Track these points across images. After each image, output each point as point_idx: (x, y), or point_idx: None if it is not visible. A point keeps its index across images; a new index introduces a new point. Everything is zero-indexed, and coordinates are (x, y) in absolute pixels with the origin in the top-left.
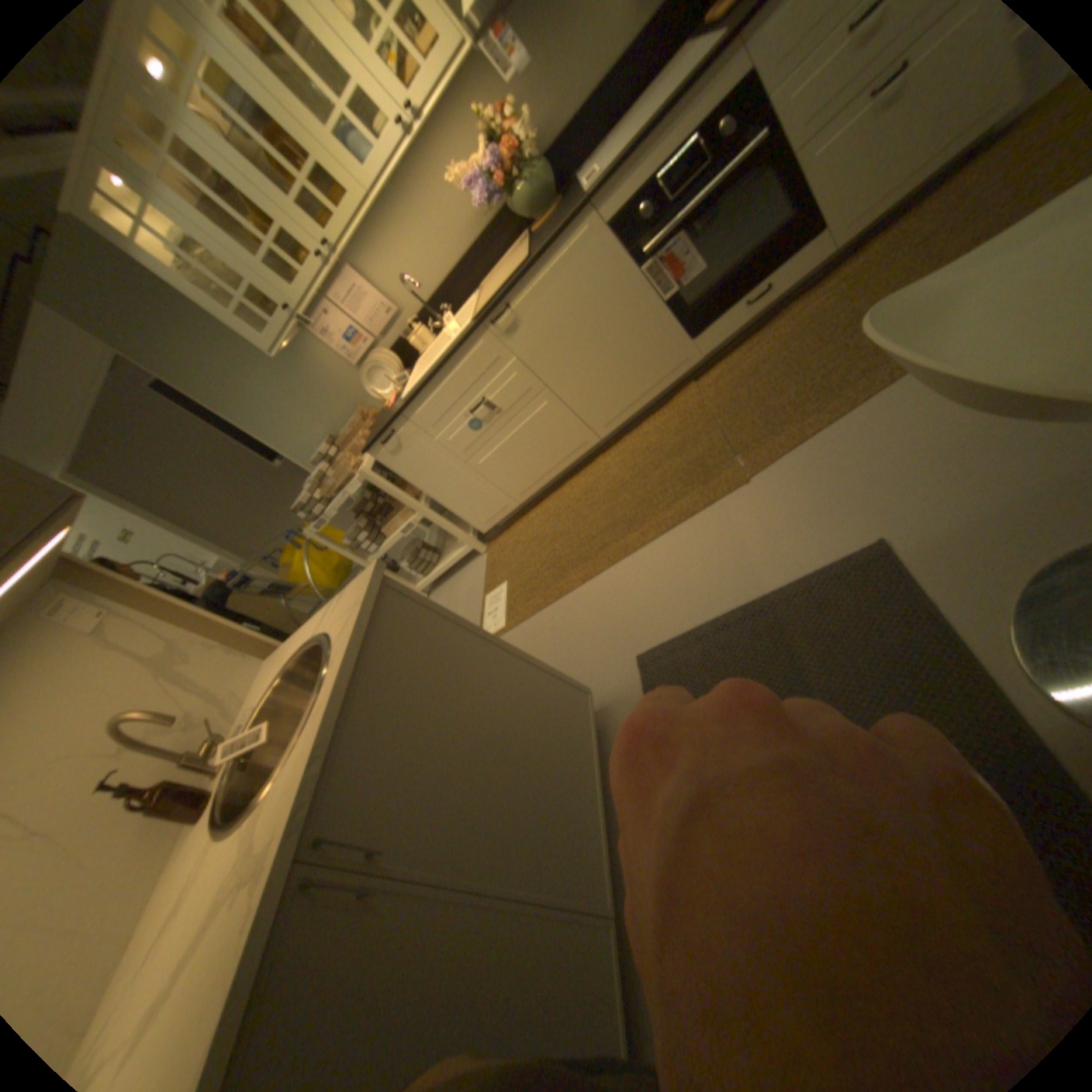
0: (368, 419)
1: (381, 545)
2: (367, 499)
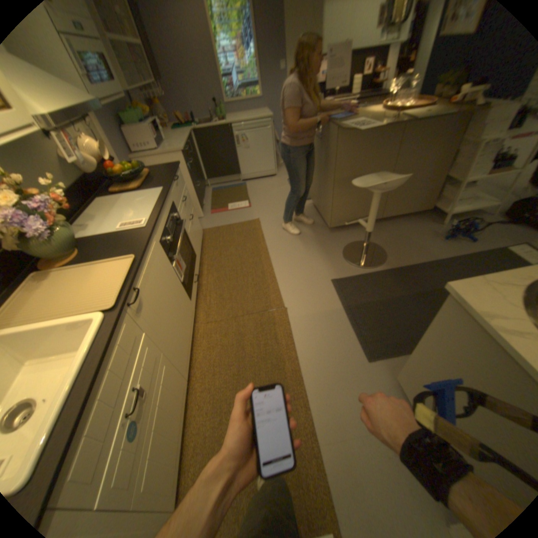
0: None
1: None
2: None
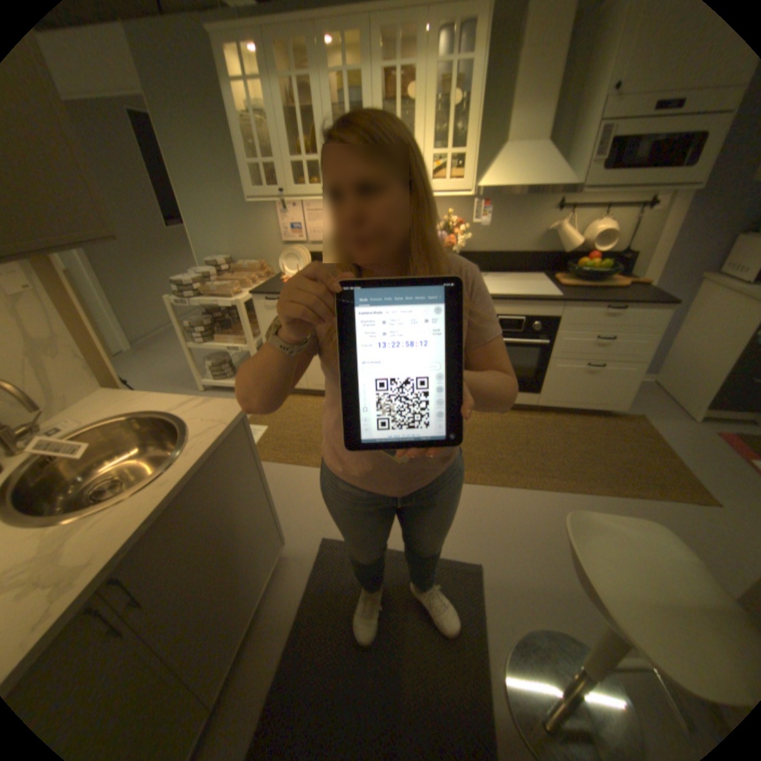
0: (262, 271)
1: (205, 343)
2: (220, 310)
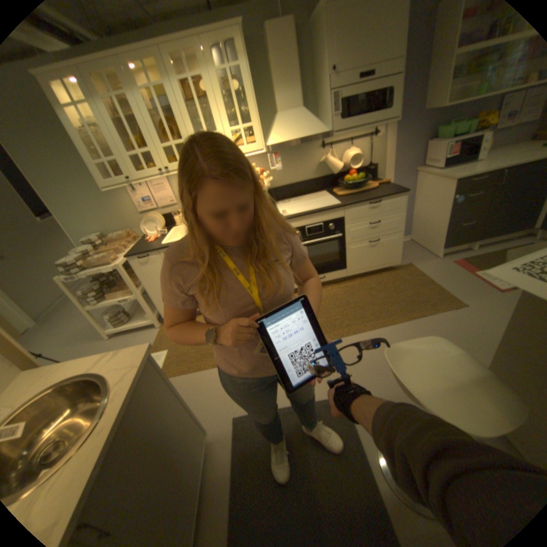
0: (129, 237)
1: (99, 302)
2: (104, 275)
